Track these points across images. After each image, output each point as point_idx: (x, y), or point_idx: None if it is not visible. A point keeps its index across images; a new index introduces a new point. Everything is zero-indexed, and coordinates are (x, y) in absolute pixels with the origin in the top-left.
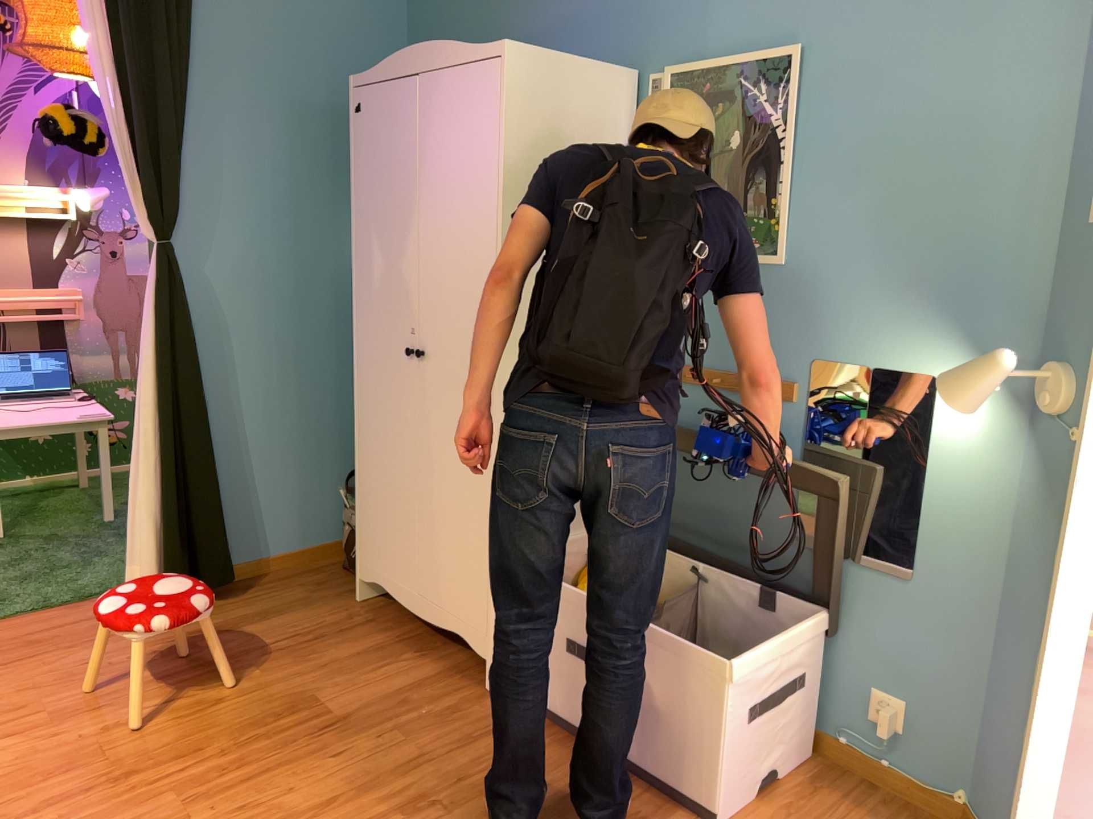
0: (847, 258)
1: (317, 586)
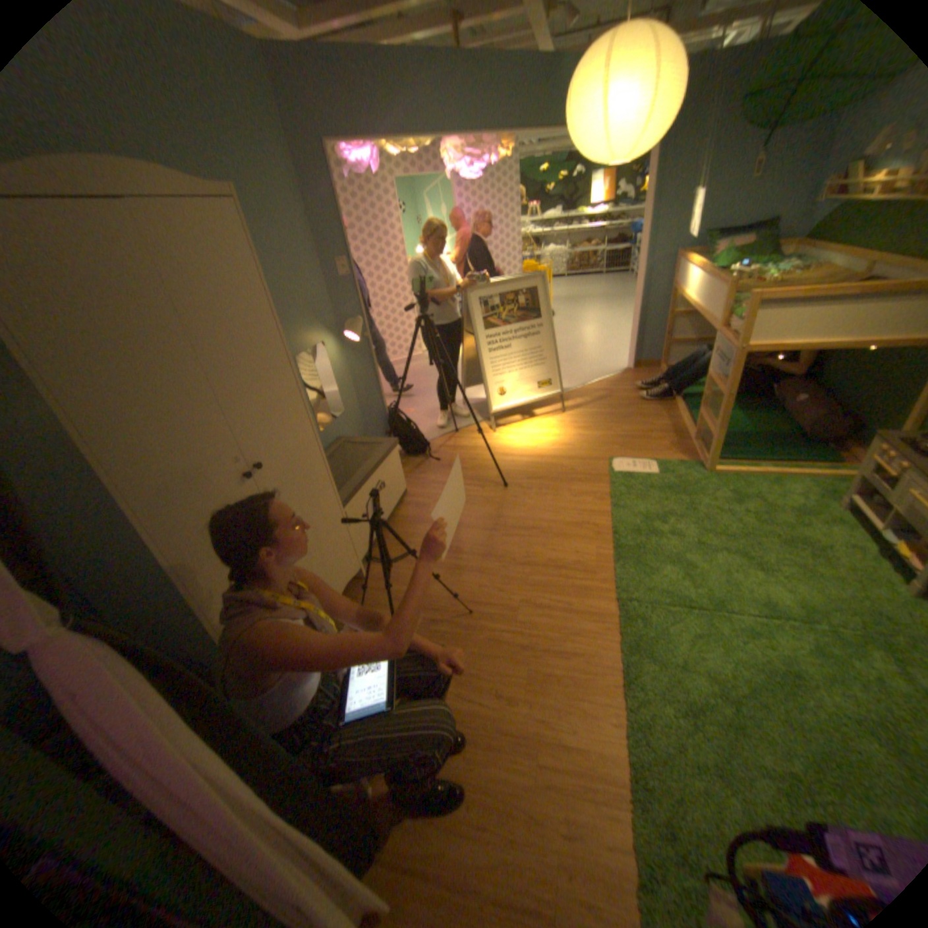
0: (286, 310)
1: None
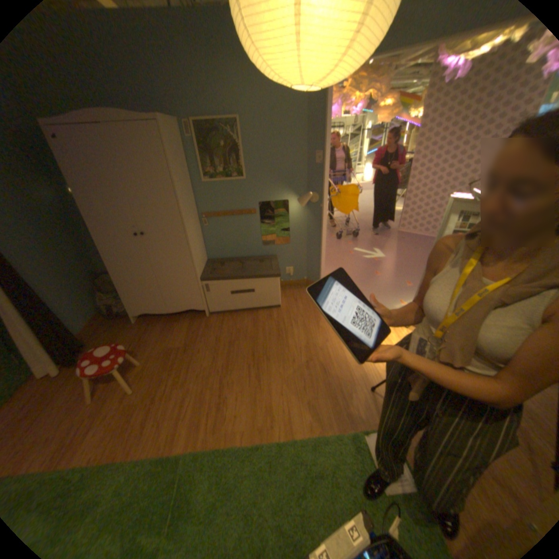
0: (262, 175)
1: (110, 329)
